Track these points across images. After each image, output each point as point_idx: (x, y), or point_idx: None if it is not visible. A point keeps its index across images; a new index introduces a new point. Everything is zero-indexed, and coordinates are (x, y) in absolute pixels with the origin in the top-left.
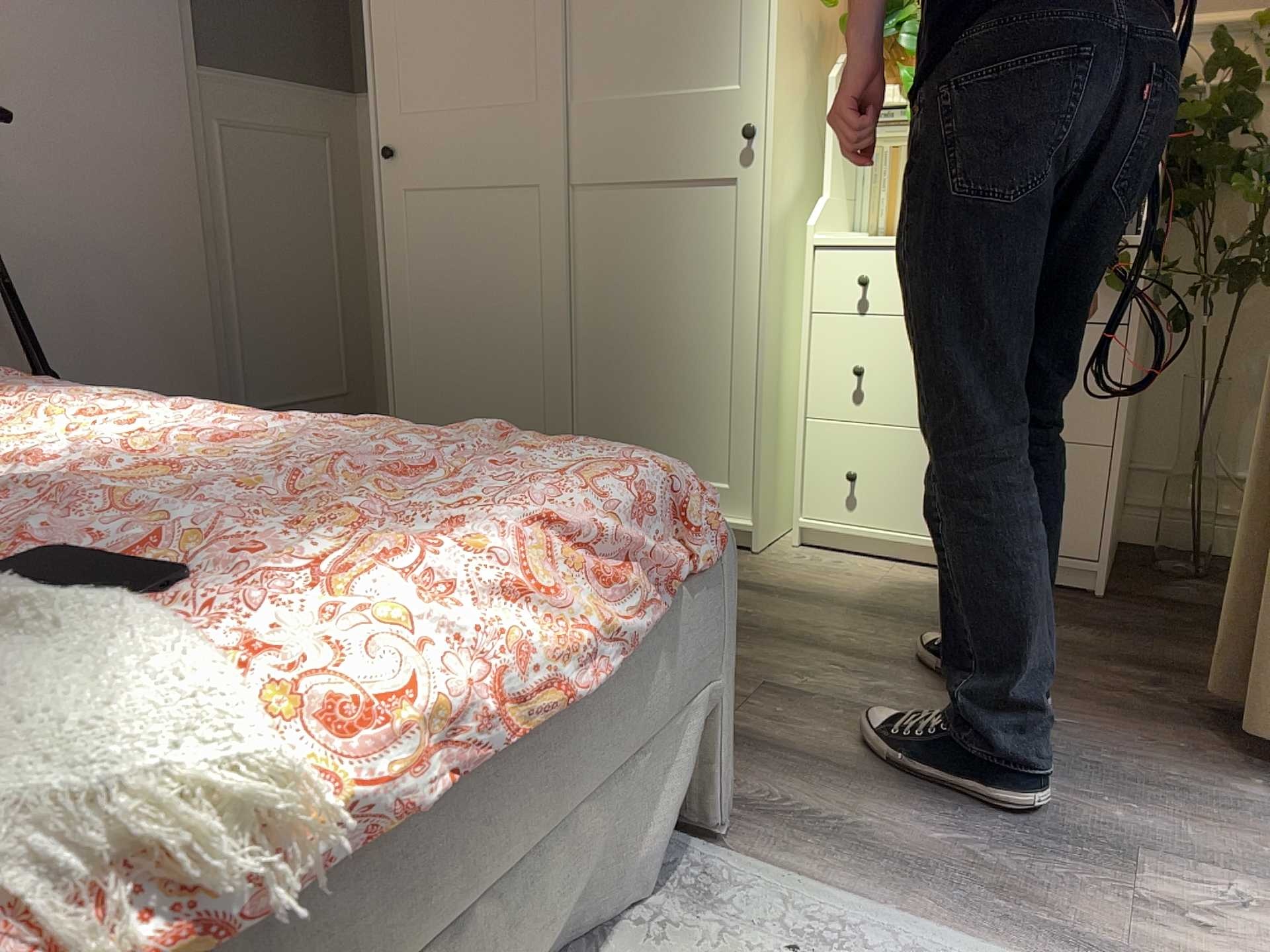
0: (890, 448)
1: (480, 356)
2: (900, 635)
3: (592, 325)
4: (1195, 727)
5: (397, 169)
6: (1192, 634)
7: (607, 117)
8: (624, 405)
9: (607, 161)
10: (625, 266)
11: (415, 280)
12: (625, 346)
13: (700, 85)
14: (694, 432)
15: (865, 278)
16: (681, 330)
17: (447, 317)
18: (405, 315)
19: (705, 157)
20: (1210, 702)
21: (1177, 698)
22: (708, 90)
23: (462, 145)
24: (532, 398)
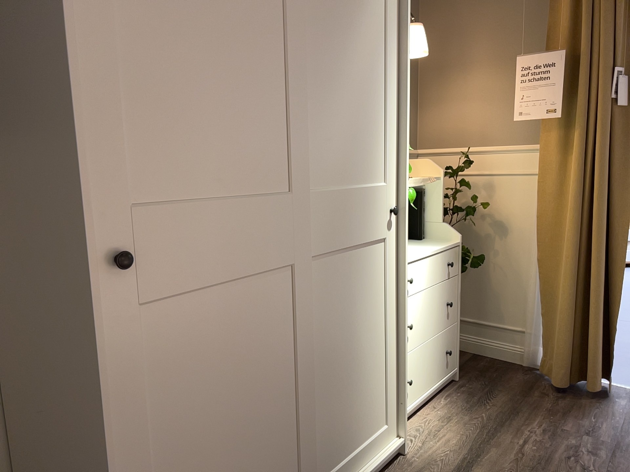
0: (416, 359)
1: (239, 452)
2: (516, 433)
3: (318, 366)
4: (574, 397)
5: (125, 275)
6: (489, 375)
7: (328, 201)
8: (338, 414)
9: (328, 234)
10: (337, 310)
11: (153, 412)
12: (337, 370)
13: (371, 181)
14: (371, 405)
15: (413, 279)
16: (364, 341)
17: (200, 434)
18: (140, 468)
19: (375, 226)
20: (551, 389)
21: (551, 394)
22: (375, 184)
23: (221, 235)
24: (287, 457)
